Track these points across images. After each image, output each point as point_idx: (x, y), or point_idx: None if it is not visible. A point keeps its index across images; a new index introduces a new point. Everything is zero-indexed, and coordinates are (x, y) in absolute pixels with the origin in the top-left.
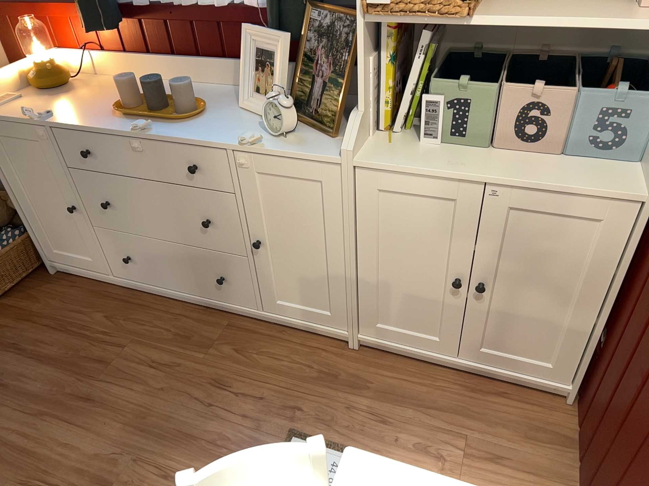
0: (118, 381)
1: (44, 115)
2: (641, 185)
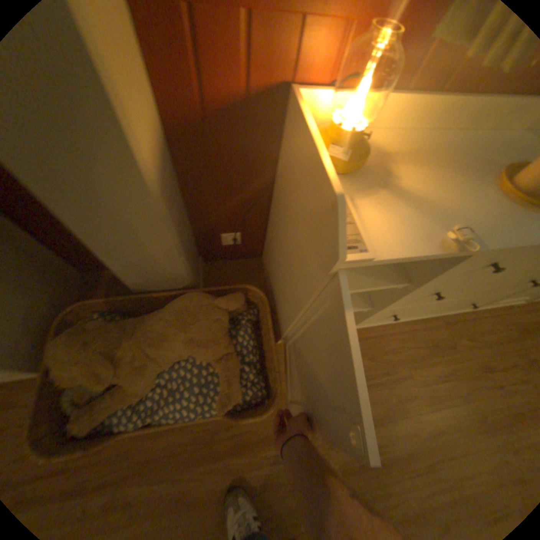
0: (440, 406)
1: (477, 238)
2: None
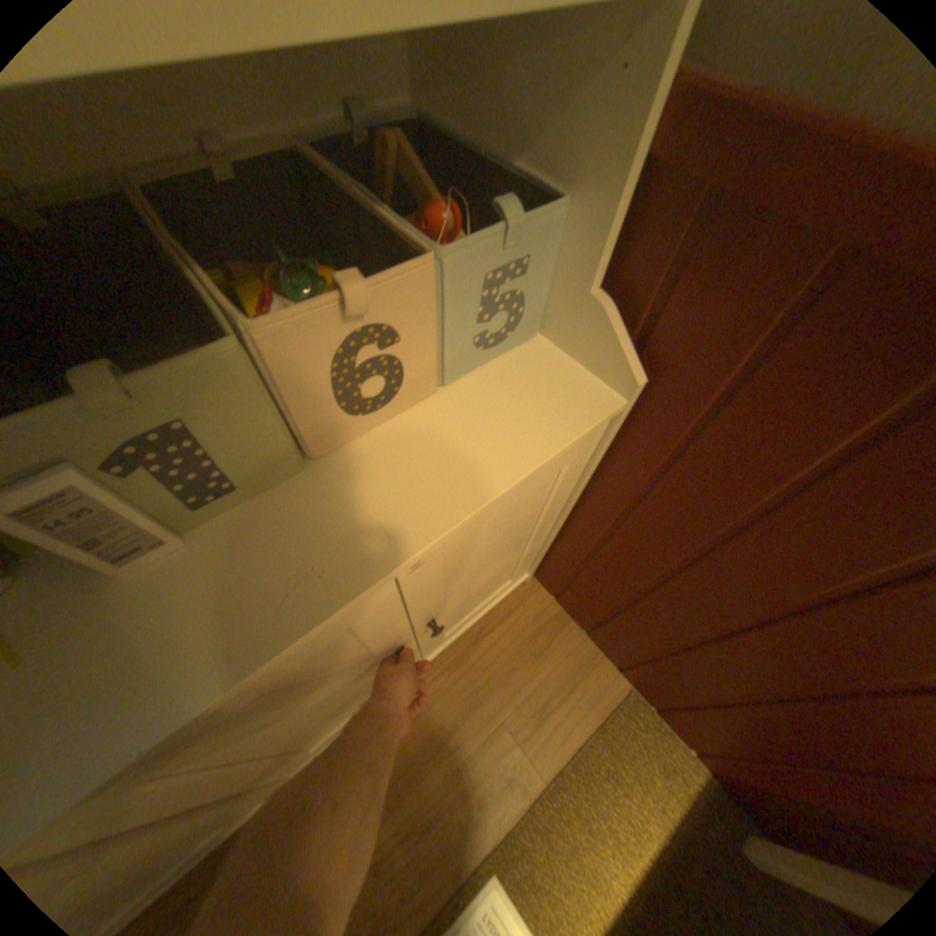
0: None
1: None
2: (598, 387)
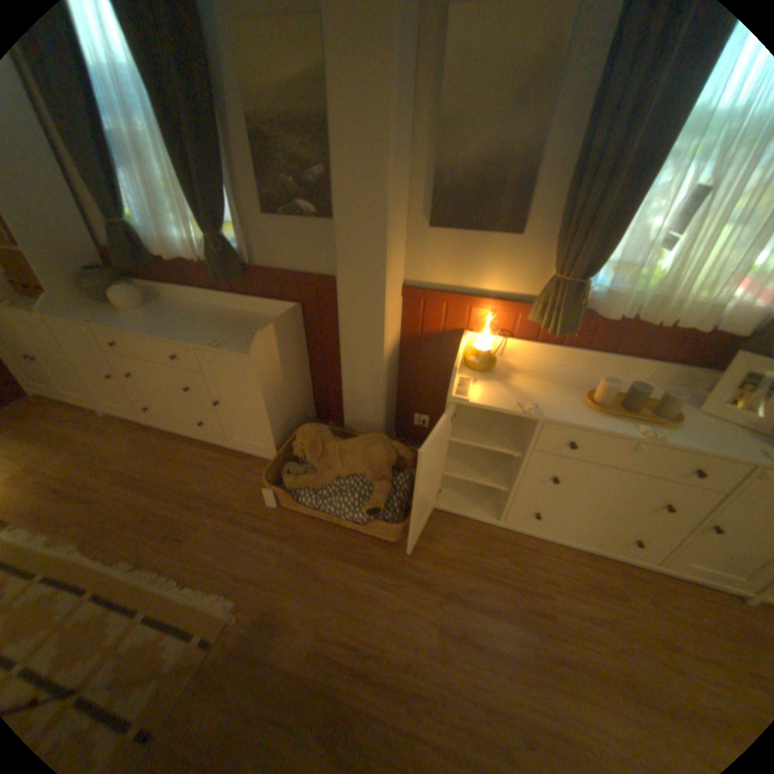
0: (578, 642)
1: (536, 410)
2: None
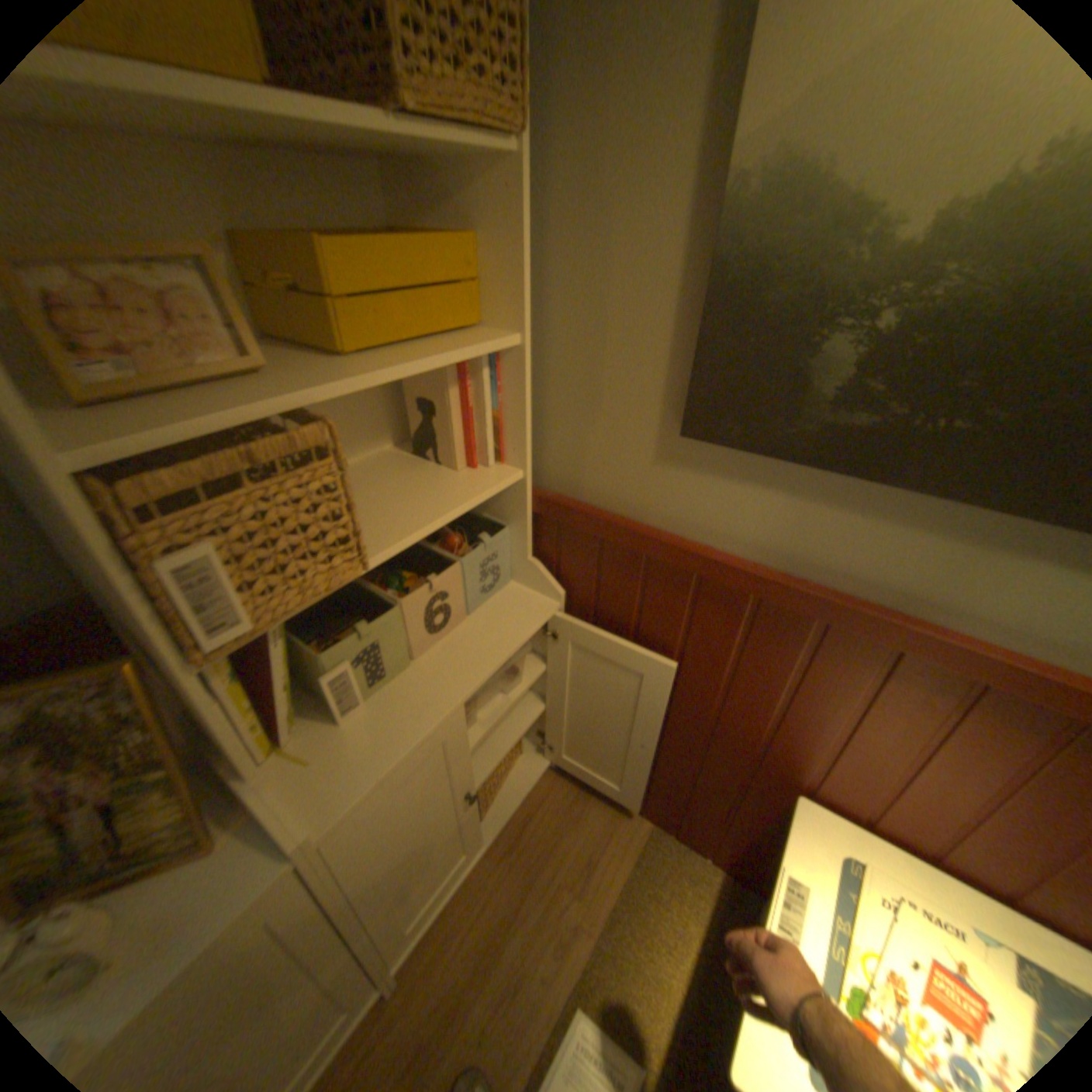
0: None
1: None
2: (544, 600)
